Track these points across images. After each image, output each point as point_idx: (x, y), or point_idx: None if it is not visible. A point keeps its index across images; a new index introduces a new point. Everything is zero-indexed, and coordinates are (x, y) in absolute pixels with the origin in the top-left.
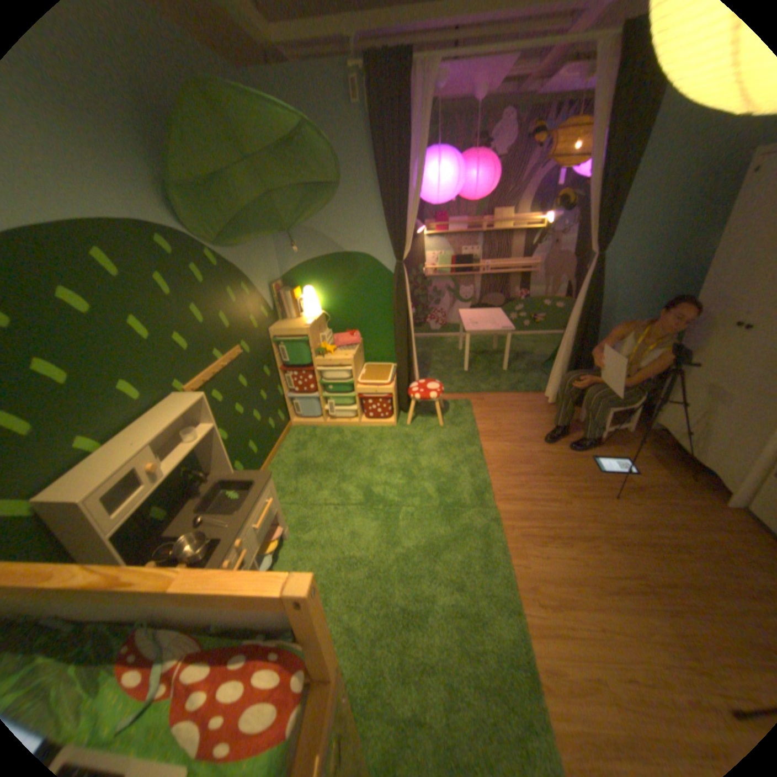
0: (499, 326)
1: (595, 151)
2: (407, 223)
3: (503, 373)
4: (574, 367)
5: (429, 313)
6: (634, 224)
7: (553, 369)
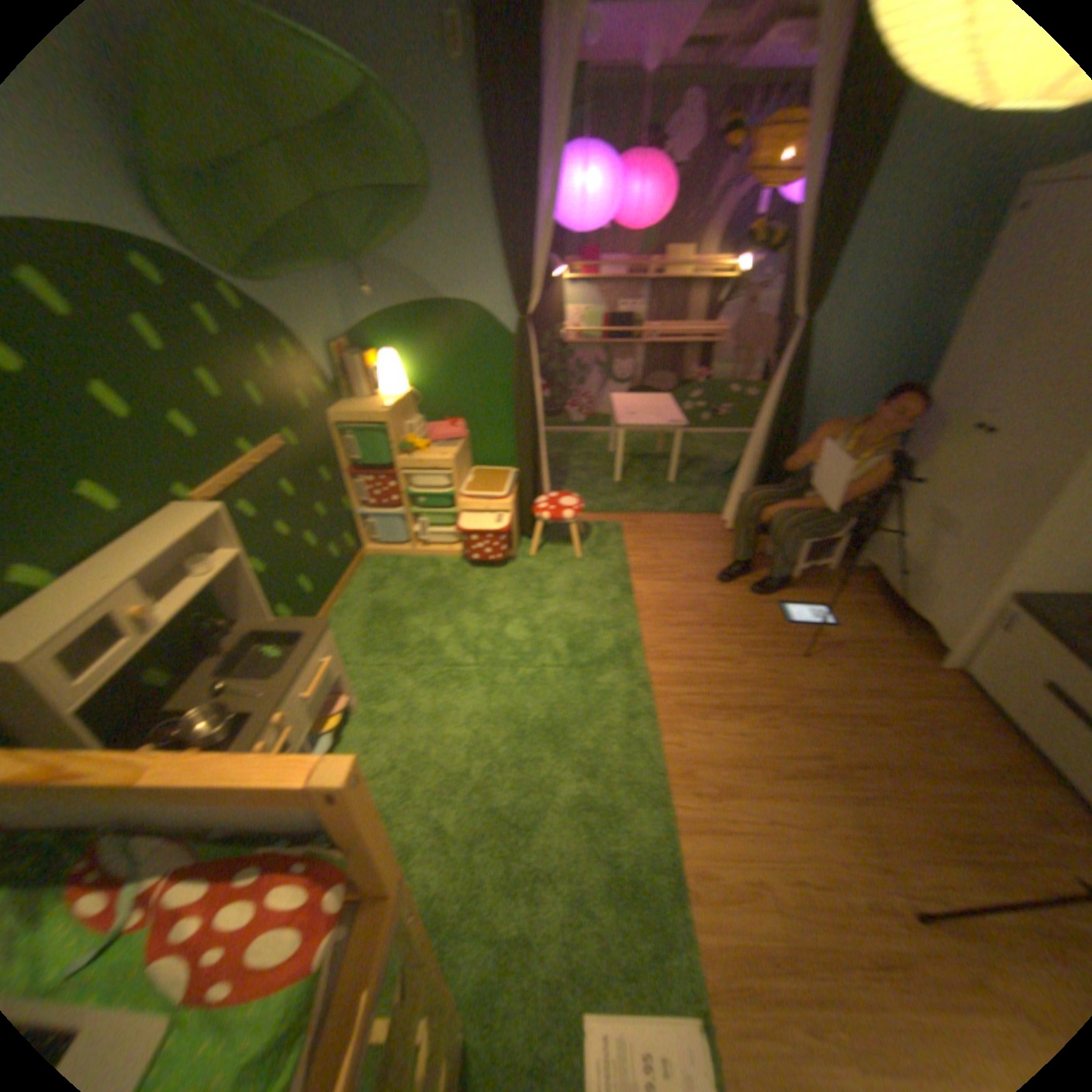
0: (667, 420)
1: (811, 164)
2: (536, 259)
3: (668, 487)
4: (764, 480)
5: (571, 398)
6: (858, 278)
7: (737, 483)
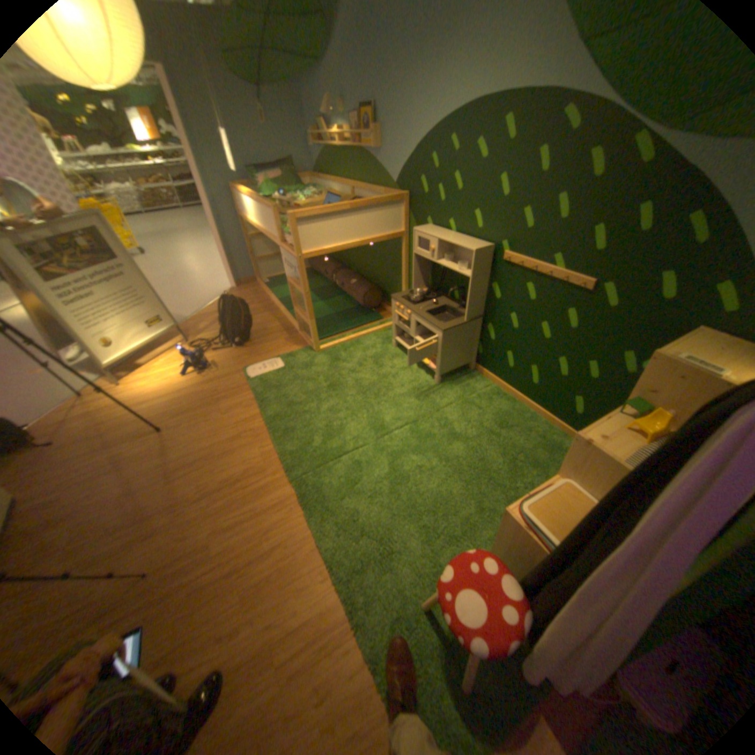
0: None
1: None
2: None
3: None
4: None
5: None
6: None
7: None
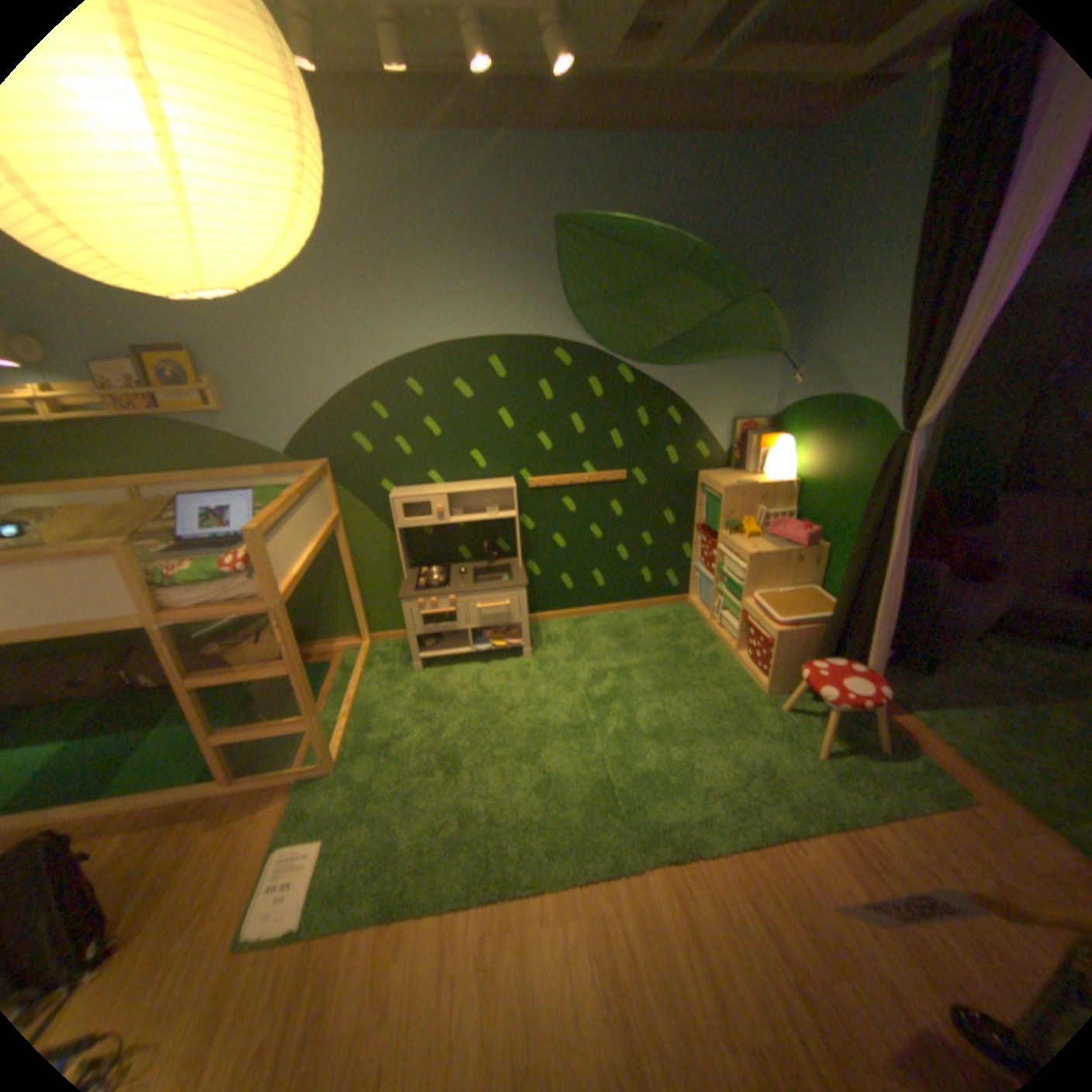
0: None
1: None
2: (955, 357)
3: None
4: None
5: None
6: None
7: None
